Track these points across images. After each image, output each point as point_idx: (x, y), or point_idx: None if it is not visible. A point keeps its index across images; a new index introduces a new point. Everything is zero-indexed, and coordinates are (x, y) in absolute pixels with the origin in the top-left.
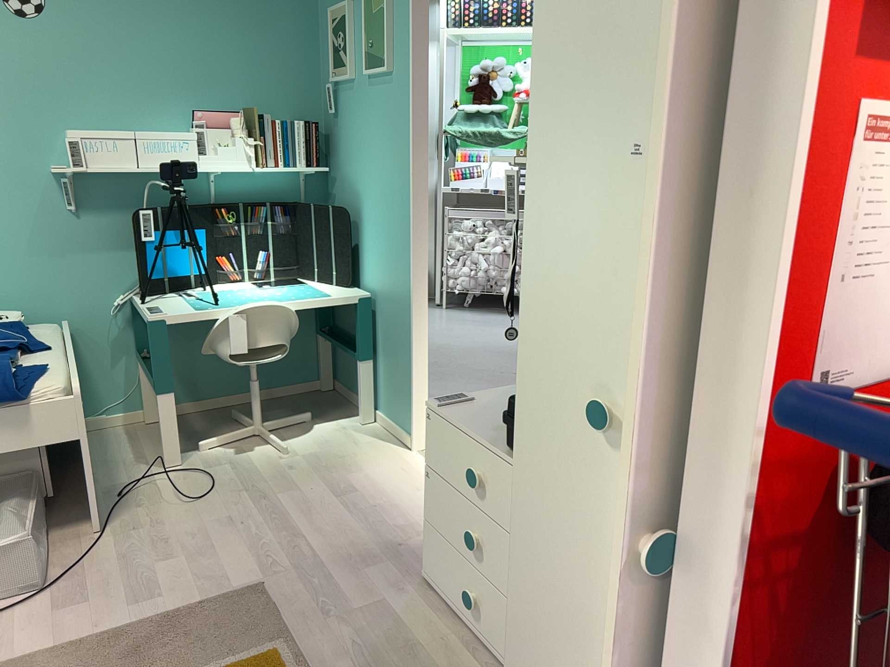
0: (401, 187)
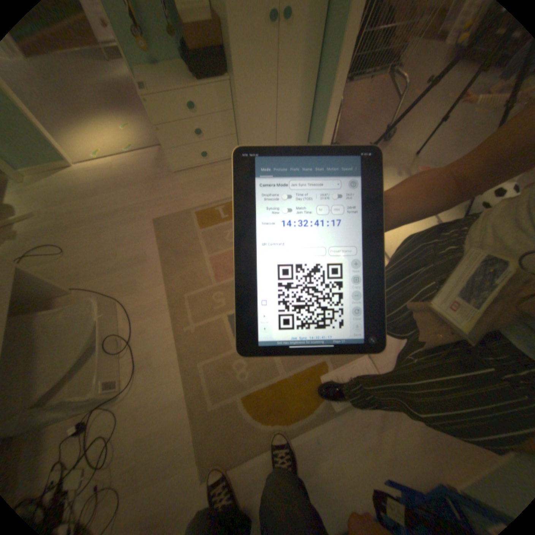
0: None
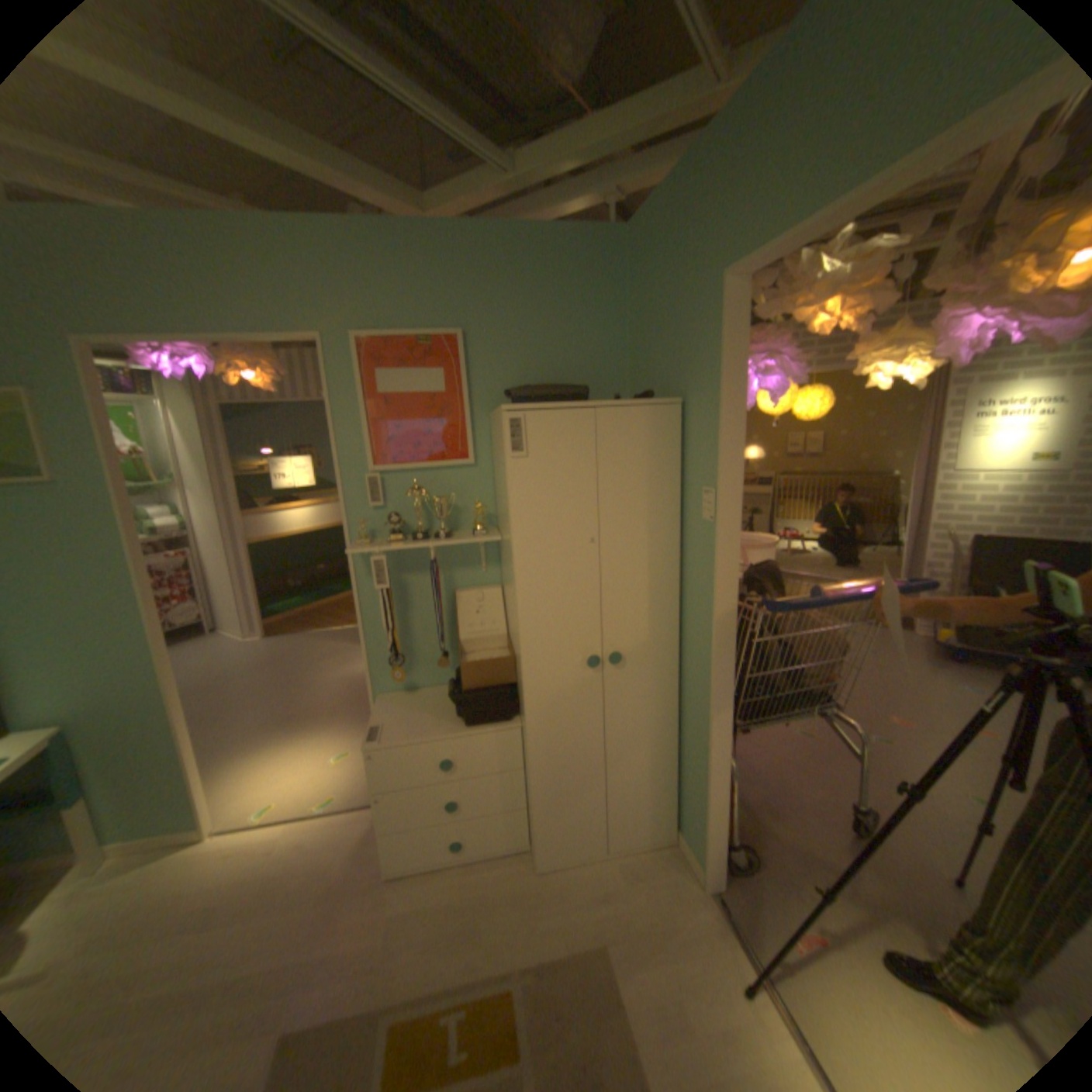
0: (111, 597)
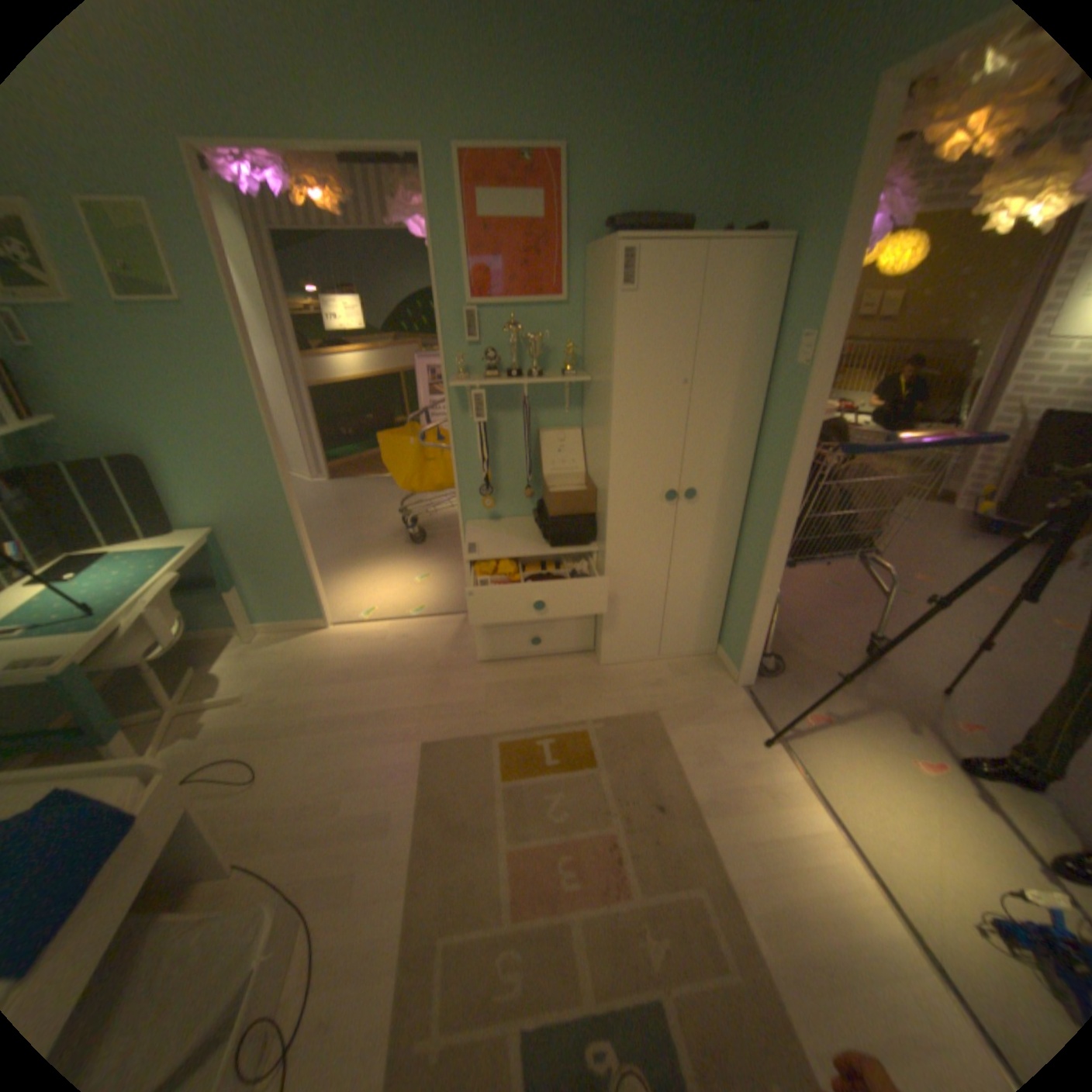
0: (241, 419)
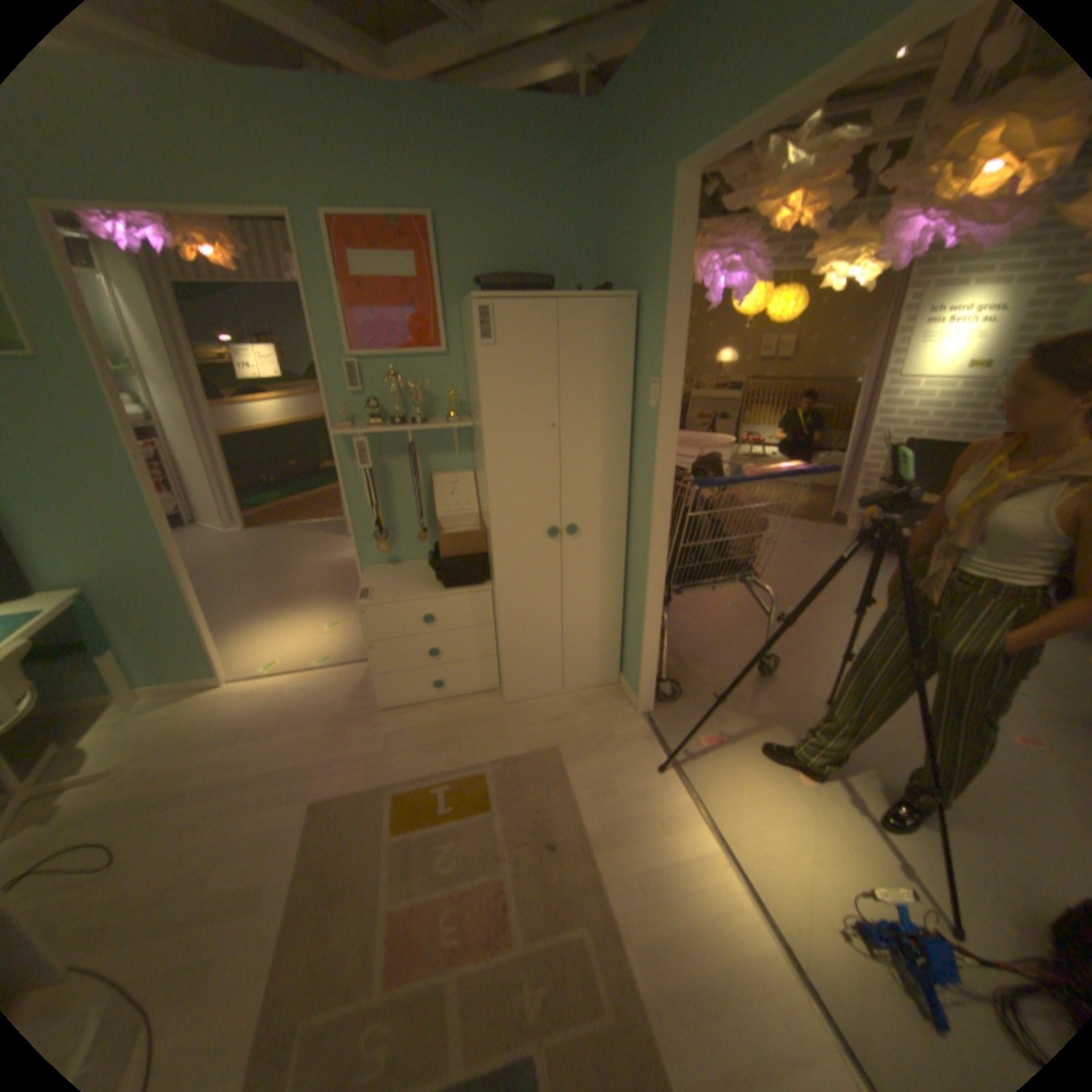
0: (111, 474)
